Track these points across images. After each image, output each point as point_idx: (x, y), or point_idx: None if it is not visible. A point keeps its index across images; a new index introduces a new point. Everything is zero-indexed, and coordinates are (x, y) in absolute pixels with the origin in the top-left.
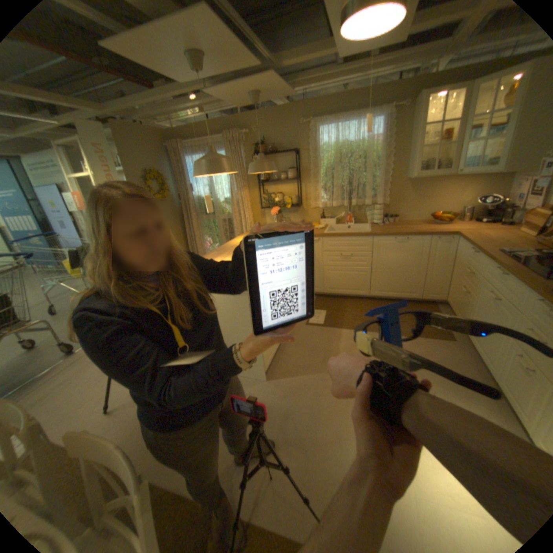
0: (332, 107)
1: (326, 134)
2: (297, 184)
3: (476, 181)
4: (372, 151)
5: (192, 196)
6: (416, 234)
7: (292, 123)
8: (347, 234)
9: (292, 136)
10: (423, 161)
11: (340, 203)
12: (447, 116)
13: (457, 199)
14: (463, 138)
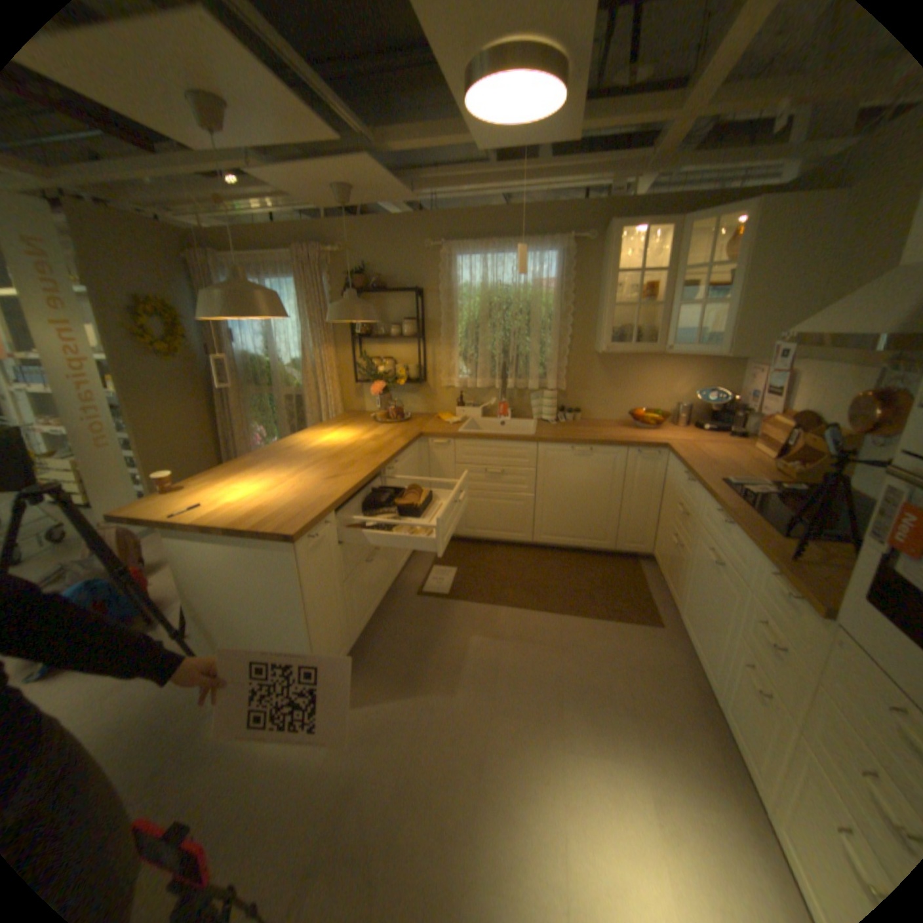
0: (478, 228)
1: (467, 270)
2: (419, 346)
3: (695, 365)
4: (539, 305)
5: (231, 352)
6: (604, 443)
7: (412, 246)
8: (497, 437)
9: (413, 267)
10: (615, 328)
11: (489, 383)
12: (651, 263)
13: (668, 392)
14: (673, 298)
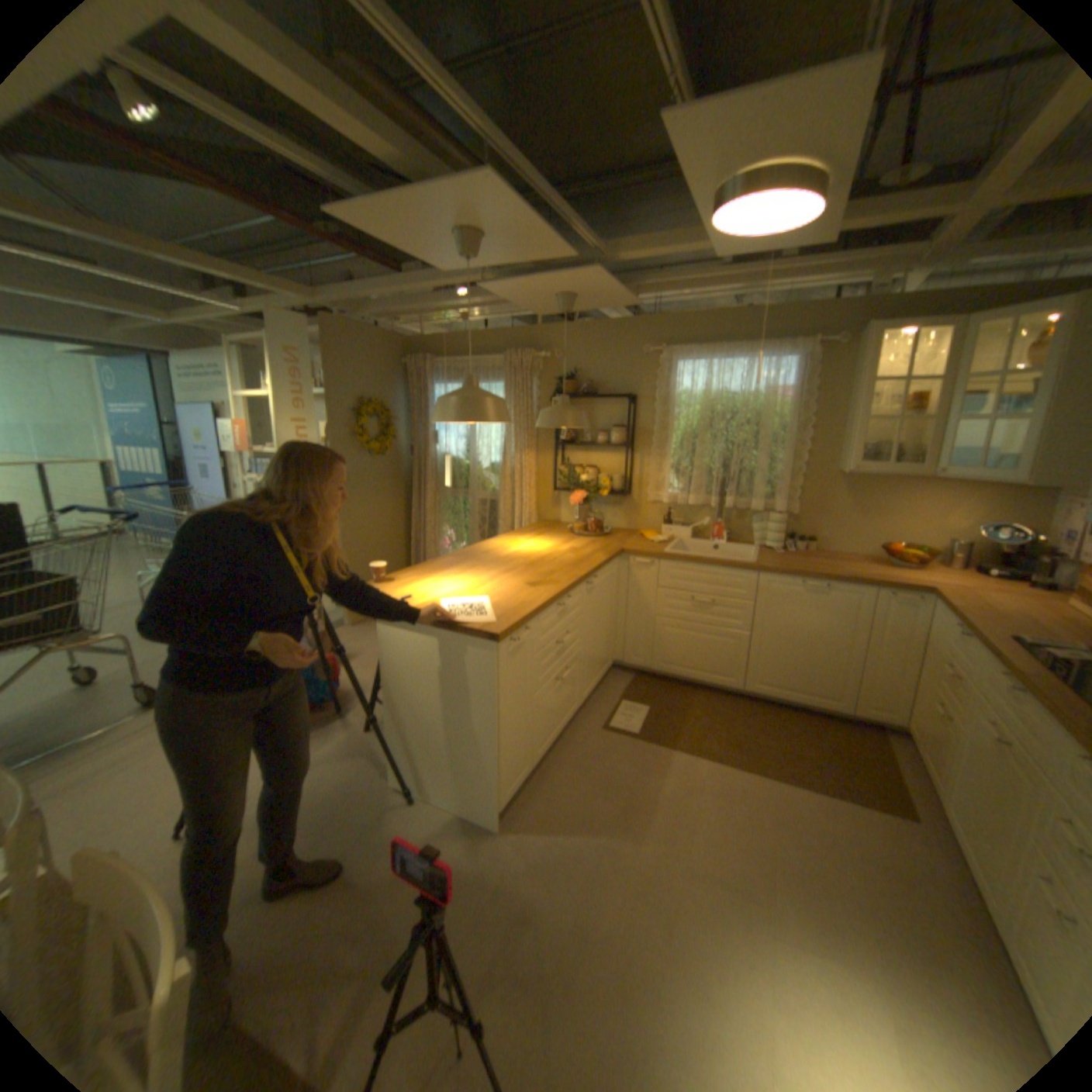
0: (705, 331)
1: (688, 375)
2: (626, 455)
3: (980, 493)
4: (772, 415)
5: (434, 453)
6: (847, 579)
7: (629, 351)
8: (709, 560)
9: (628, 372)
10: (869, 443)
11: (703, 500)
12: (921, 369)
13: (940, 524)
14: (950, 411)
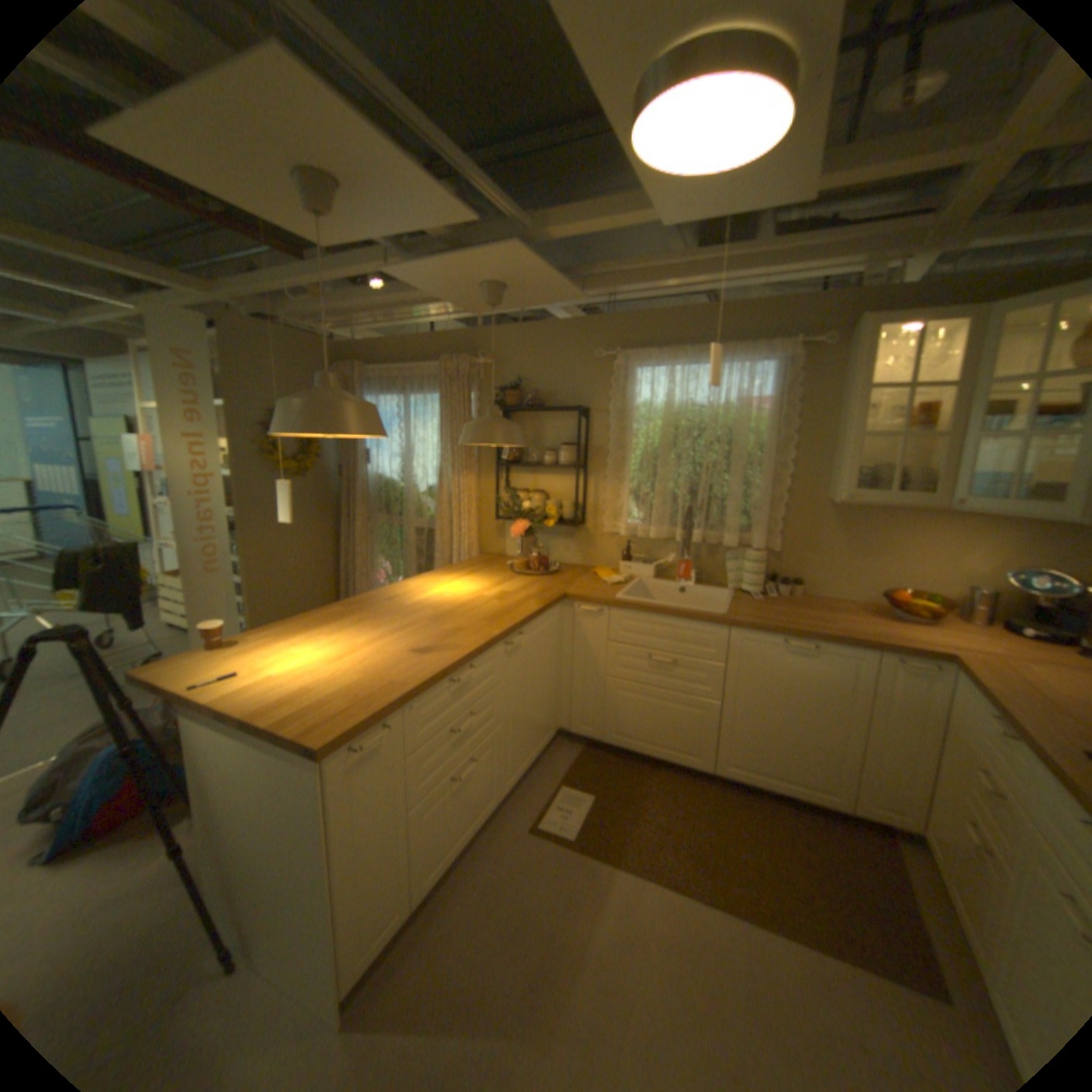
0: (667, 332)
1: (648, 384)
2: (578, 478)
3: (1005, 530)
4: (747, 431)
5: (367, 474)
6: (841, 641)
7: (581, 356)
8: (670, 611)
9: (580, 381)
10: (866, 467)
11: (668, 533)
12: (928, 375)
13: (955, 567)
14: (968, 426)
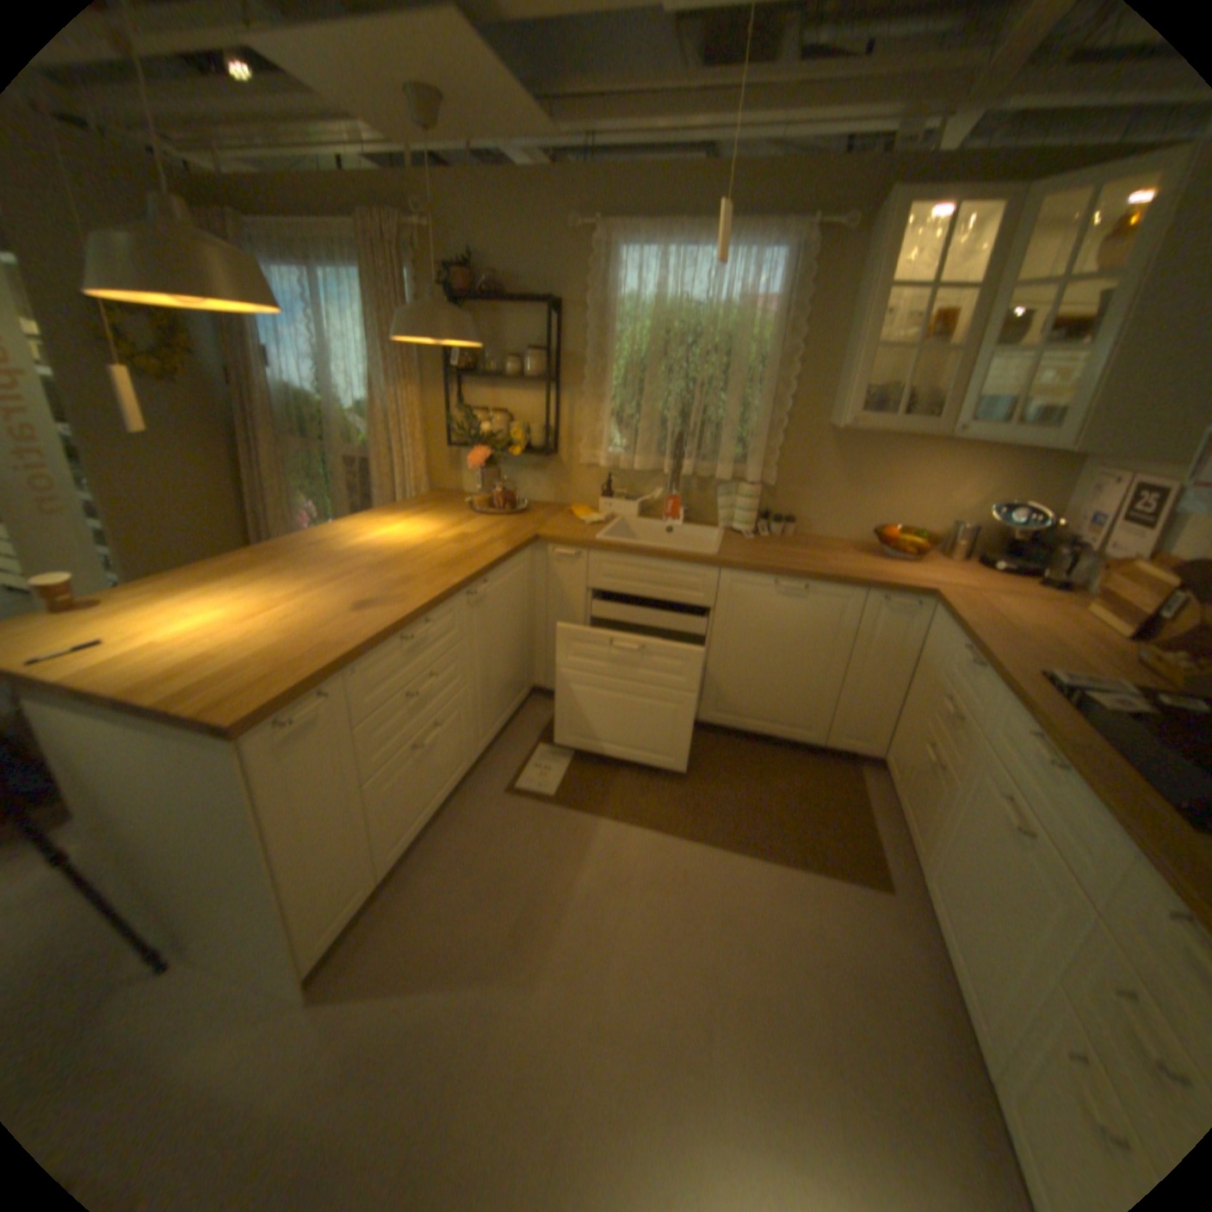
0: (660, 196)
1: (635, 269)
2: (548, 393)
3: (994, 461)
4: (748, 338)
5: (266, 381)
6: (830, 578)
7: (550, 224)
8: (656, 551)
9: (549, 261)
10: (873, 385)
11: (655, 463)
12: (948, 278)
13: (943, 501)
14: (982, 340)
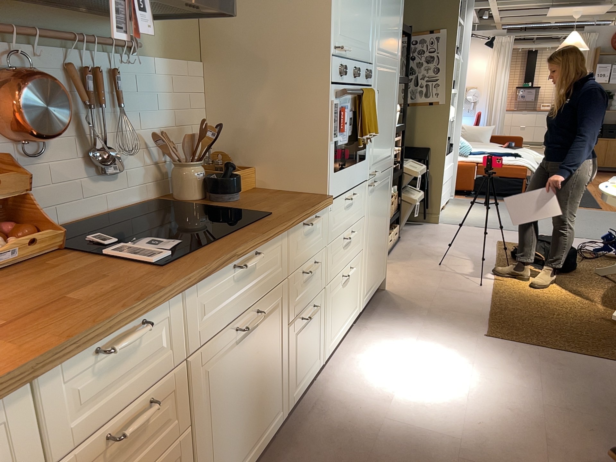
0: None
1: None
2: None
3: None
4: None
5: None
6: None
7: None
8: None
9: None
10: None
11: None
12: None
13: None
14: None
